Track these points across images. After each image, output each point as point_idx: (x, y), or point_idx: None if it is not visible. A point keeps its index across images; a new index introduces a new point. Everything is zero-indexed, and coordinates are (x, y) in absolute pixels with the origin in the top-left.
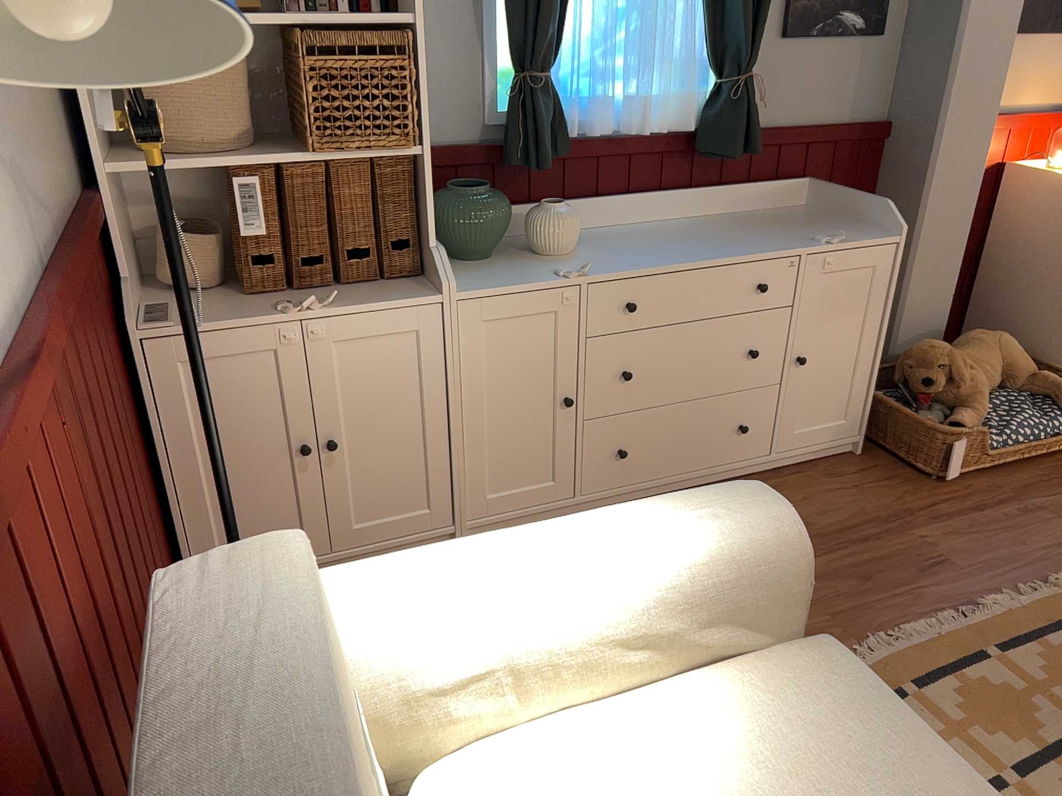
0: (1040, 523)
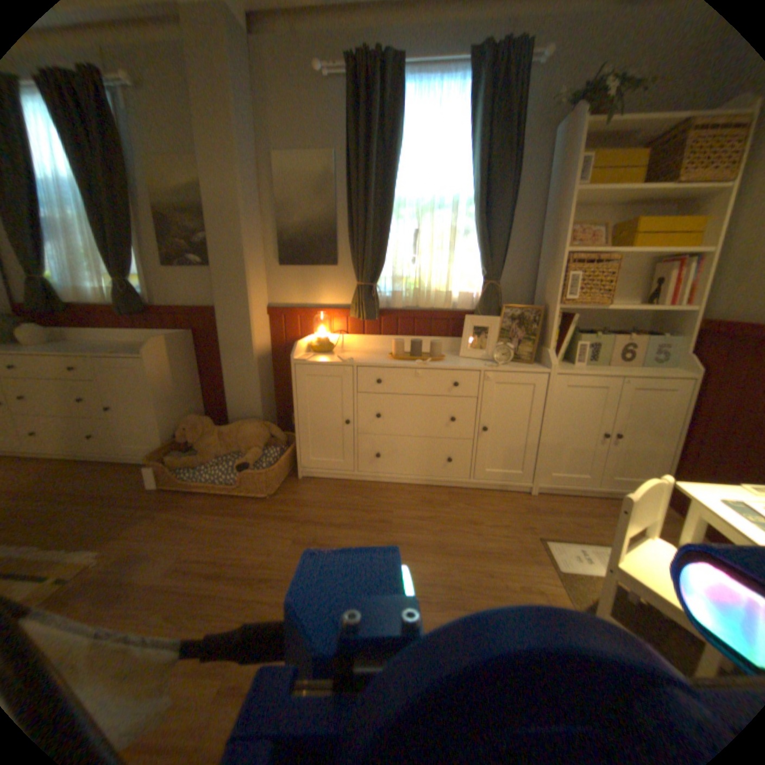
0: (135, 524)
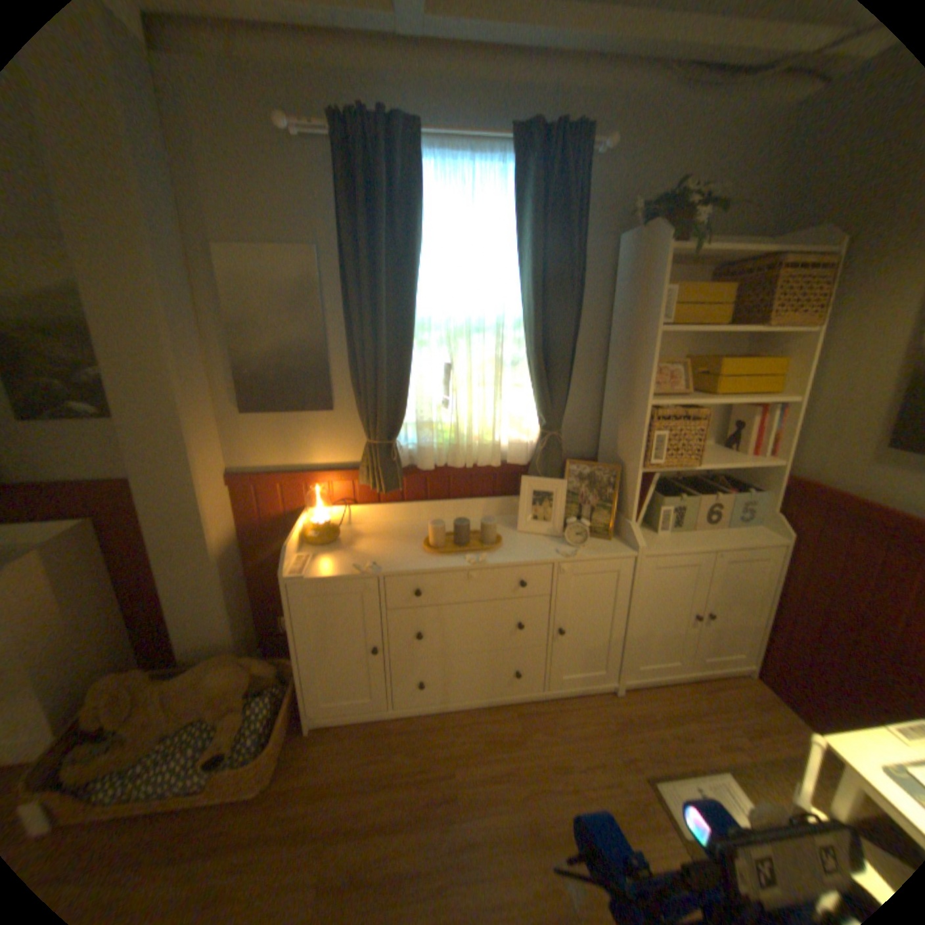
0: None
